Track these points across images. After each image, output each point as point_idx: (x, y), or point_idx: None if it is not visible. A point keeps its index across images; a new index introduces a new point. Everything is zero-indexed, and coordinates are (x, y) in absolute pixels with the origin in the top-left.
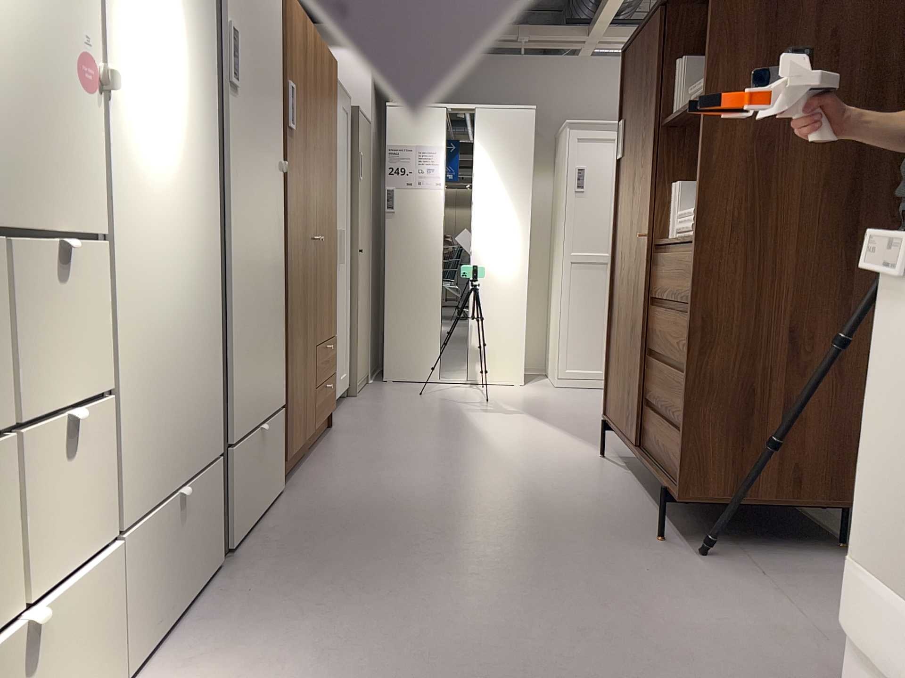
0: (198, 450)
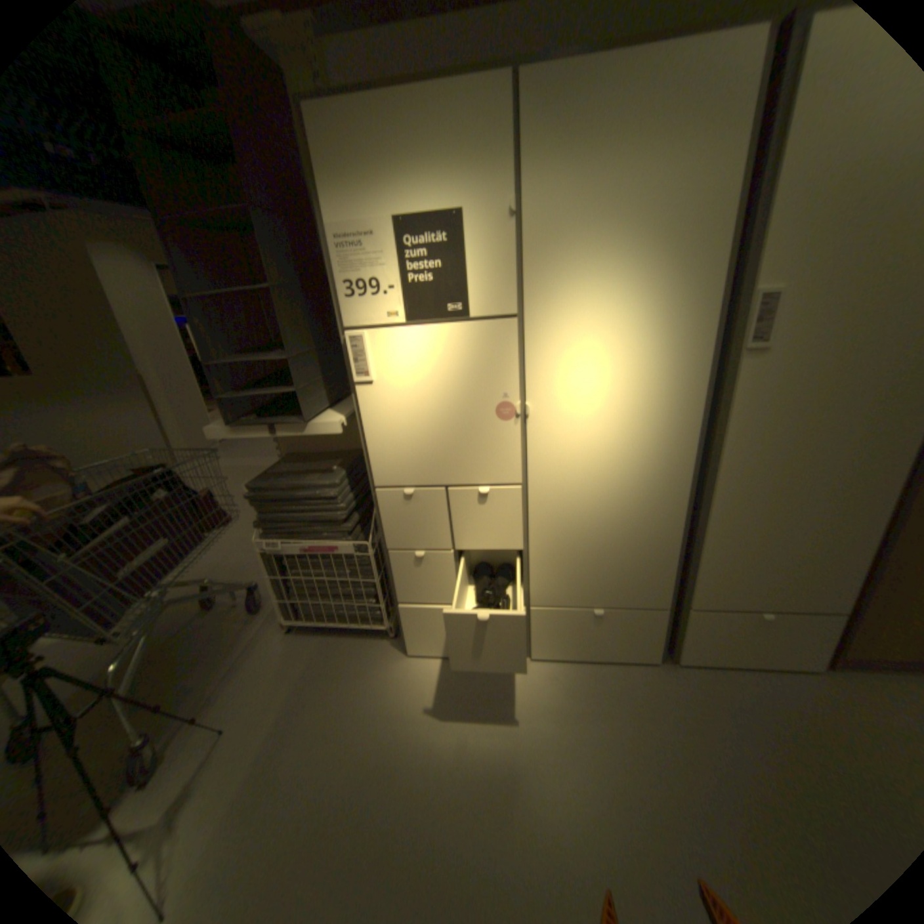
0: (630, 598)
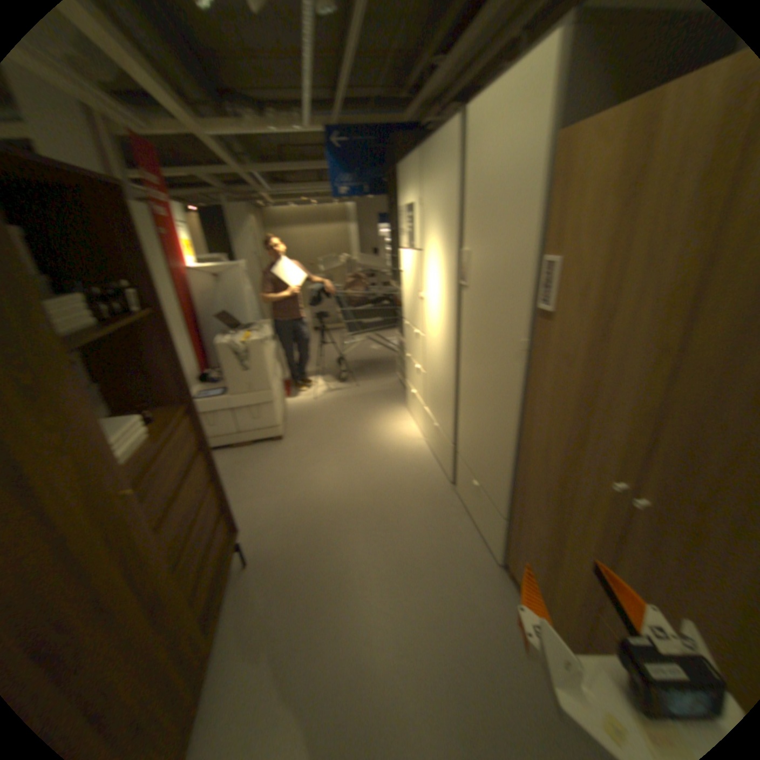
0: (442, 424)
